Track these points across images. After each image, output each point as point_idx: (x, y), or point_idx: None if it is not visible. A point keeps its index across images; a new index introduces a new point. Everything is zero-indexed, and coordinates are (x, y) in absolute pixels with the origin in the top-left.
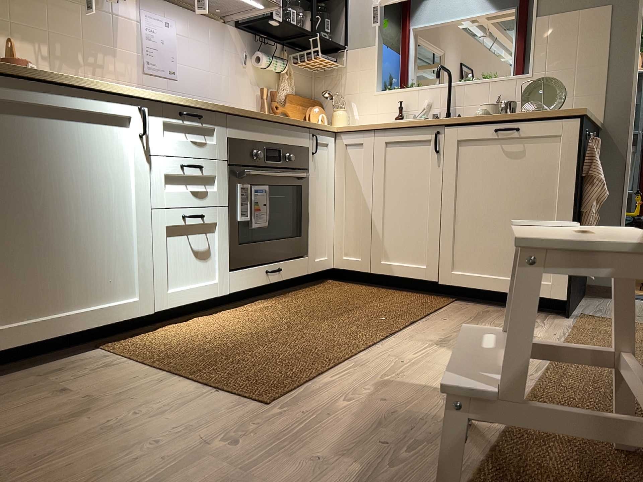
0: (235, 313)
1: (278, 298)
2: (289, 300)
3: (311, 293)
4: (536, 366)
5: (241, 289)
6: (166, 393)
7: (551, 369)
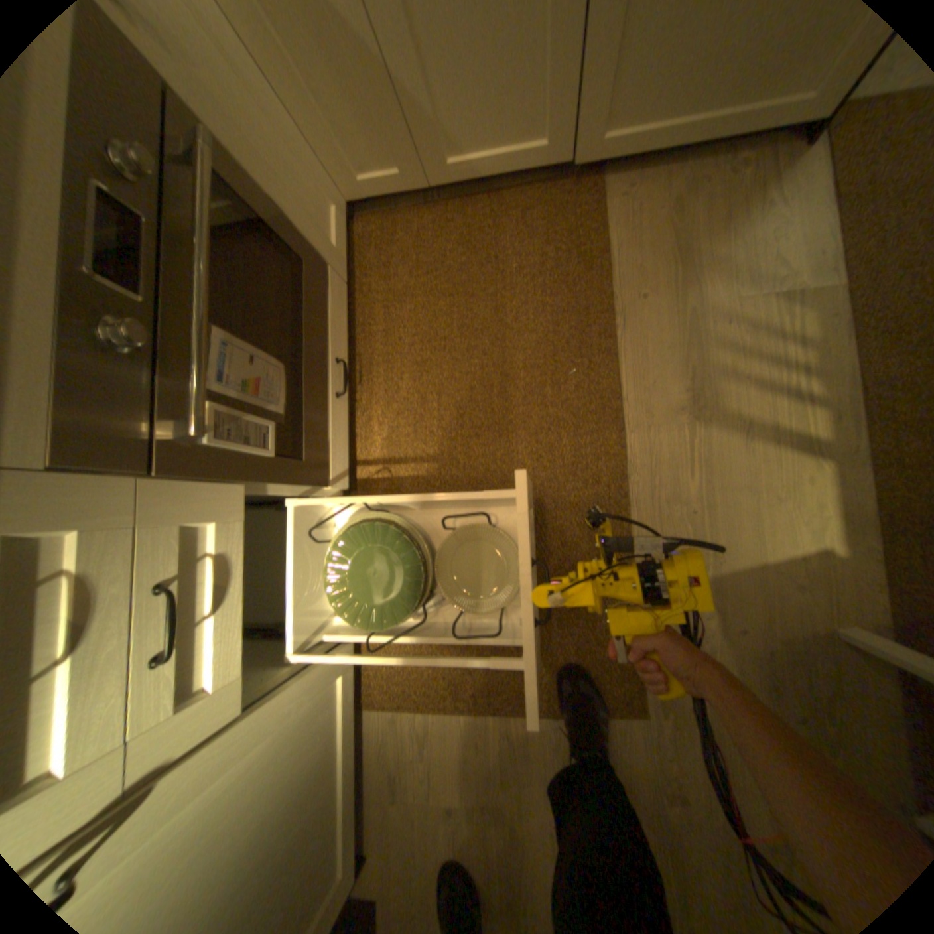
0: (367, 490)
1: (358, 382)
2: (387, 390)
3: (378, 321)
4: (841, 408)
5: (342, 465)
6: (538, 765)
7: (866, 413)
